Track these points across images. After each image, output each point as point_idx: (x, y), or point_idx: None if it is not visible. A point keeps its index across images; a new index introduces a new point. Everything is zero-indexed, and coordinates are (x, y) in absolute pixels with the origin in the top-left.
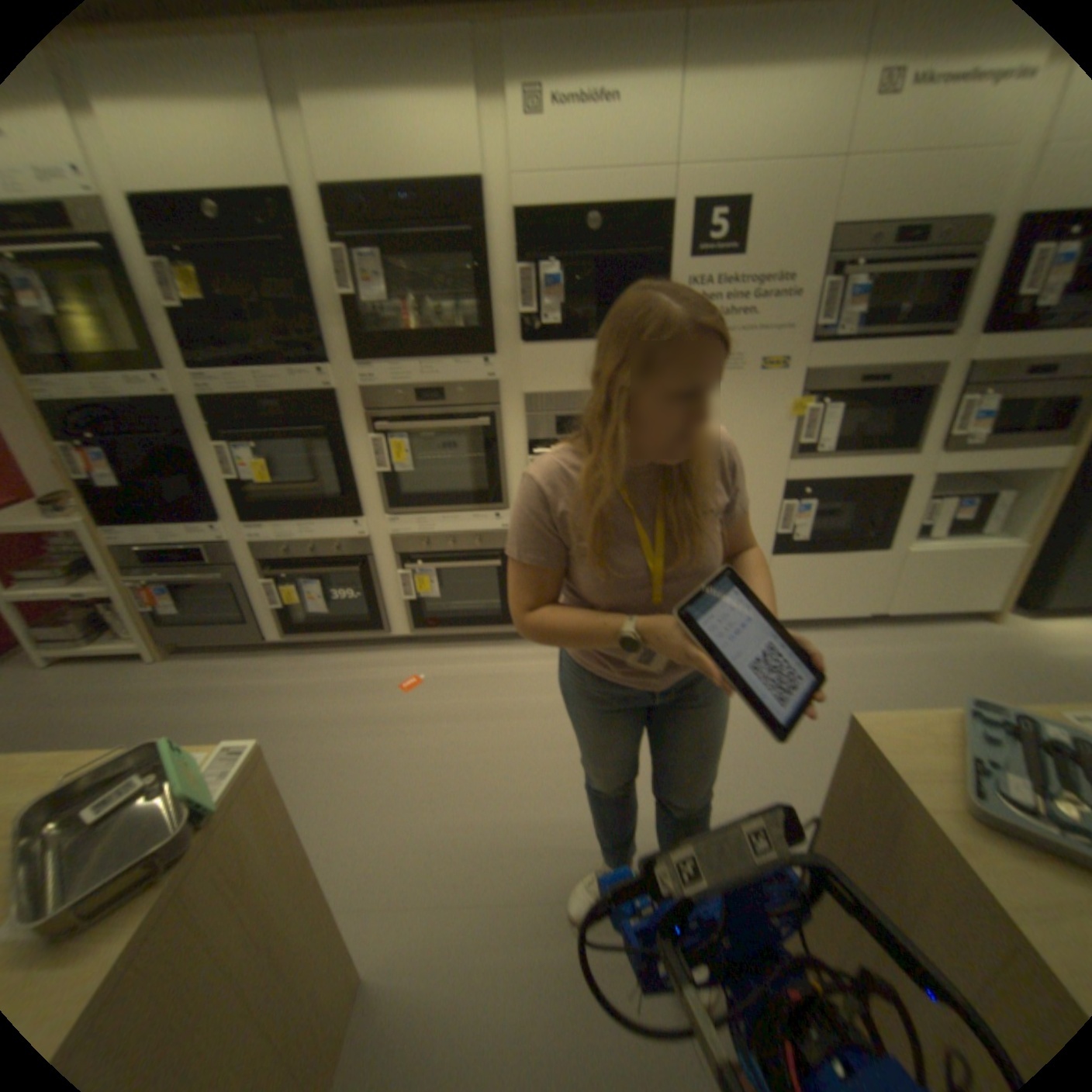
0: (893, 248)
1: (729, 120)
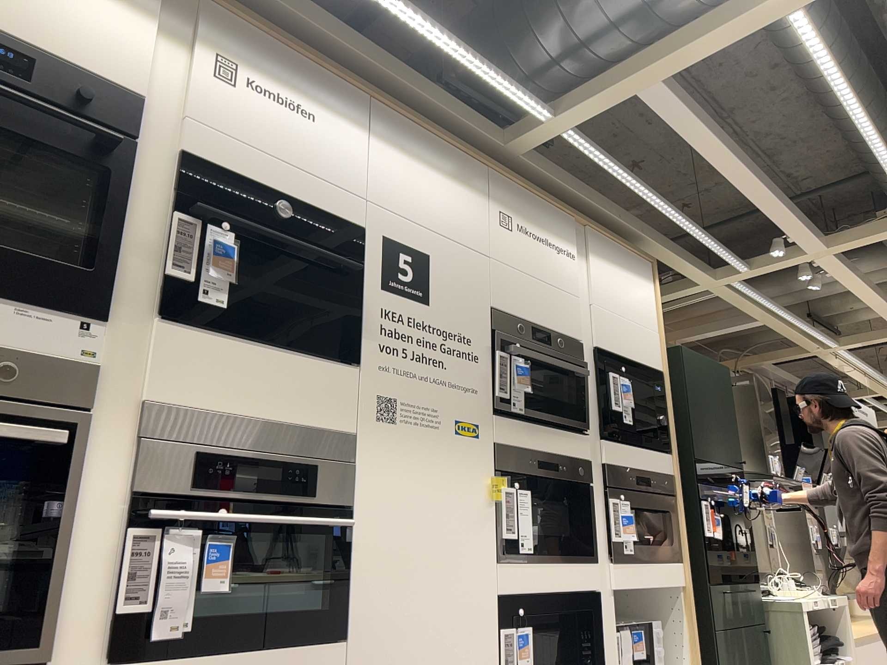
0: (528, 342)
1: (408, 194)
